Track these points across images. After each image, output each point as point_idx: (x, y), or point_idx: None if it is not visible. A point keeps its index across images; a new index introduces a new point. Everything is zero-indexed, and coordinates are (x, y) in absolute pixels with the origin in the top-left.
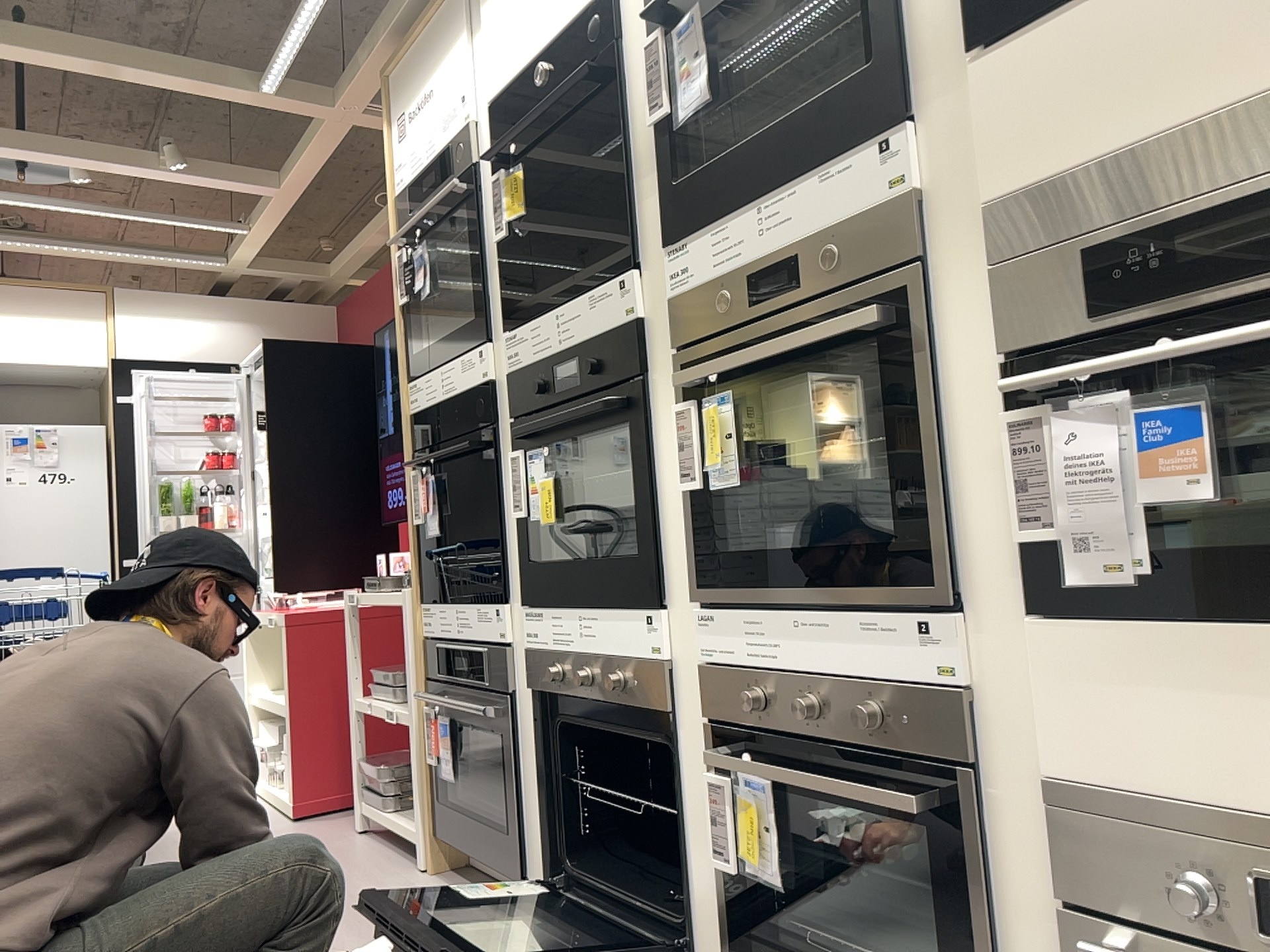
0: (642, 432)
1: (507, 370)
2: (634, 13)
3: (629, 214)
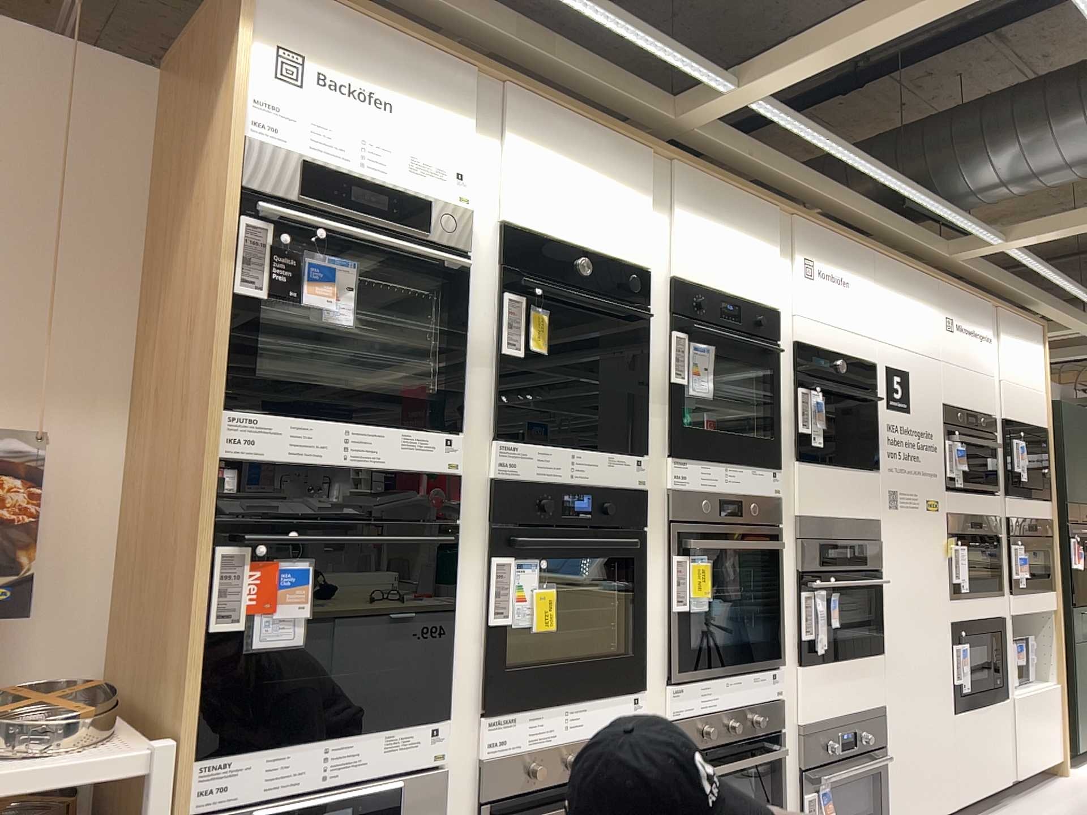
0: (640, 562)
1: (486, 471)
2: (653, 304)
3: (639, 418)
